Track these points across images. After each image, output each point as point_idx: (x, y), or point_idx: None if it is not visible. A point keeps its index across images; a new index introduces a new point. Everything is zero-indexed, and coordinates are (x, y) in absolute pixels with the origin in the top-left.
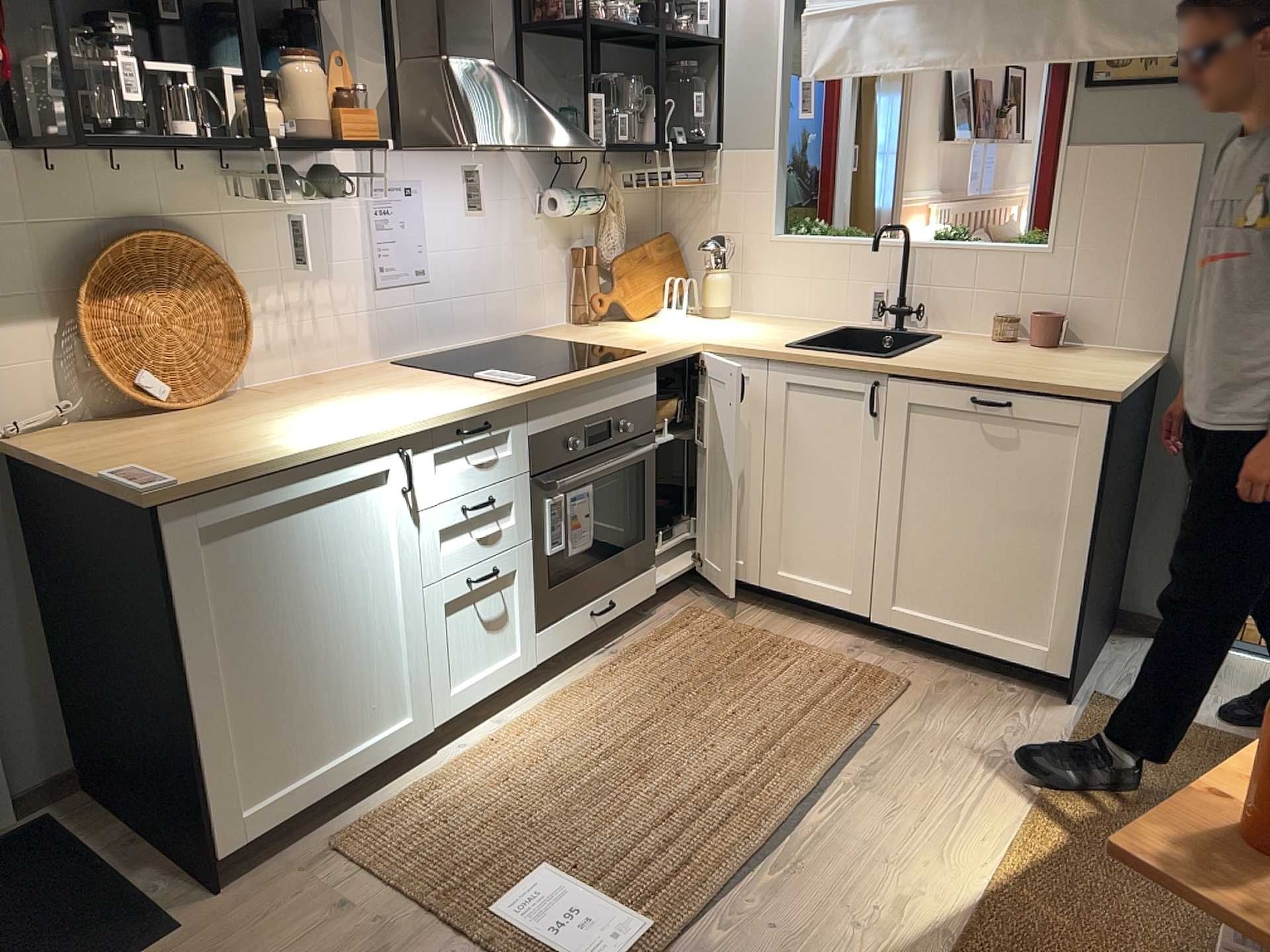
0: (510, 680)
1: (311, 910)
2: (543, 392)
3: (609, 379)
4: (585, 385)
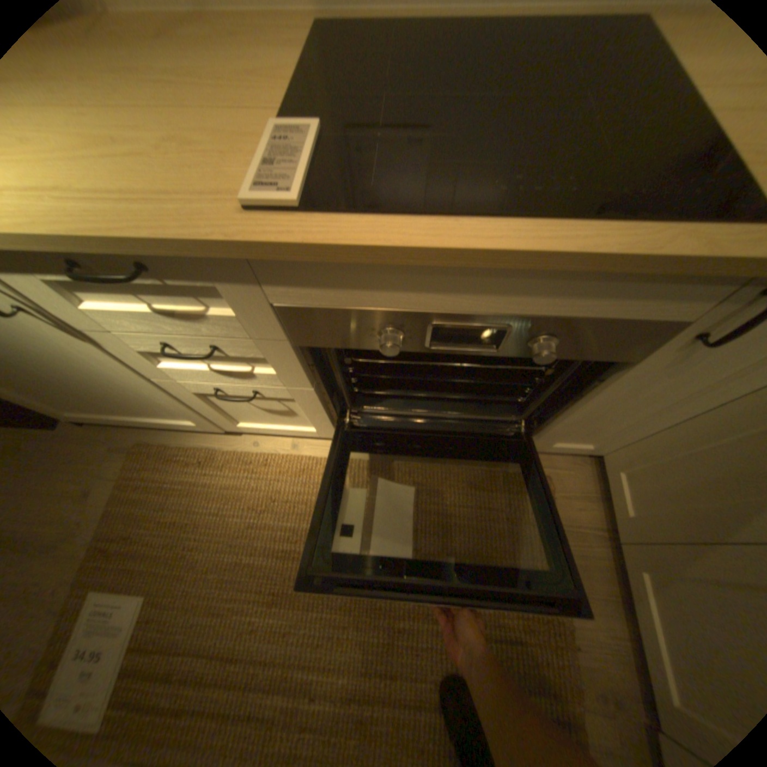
0: (304, 435)
1: (77, 480)
2: (277, 252)
3: (531, 267)
4: (437, 262)
